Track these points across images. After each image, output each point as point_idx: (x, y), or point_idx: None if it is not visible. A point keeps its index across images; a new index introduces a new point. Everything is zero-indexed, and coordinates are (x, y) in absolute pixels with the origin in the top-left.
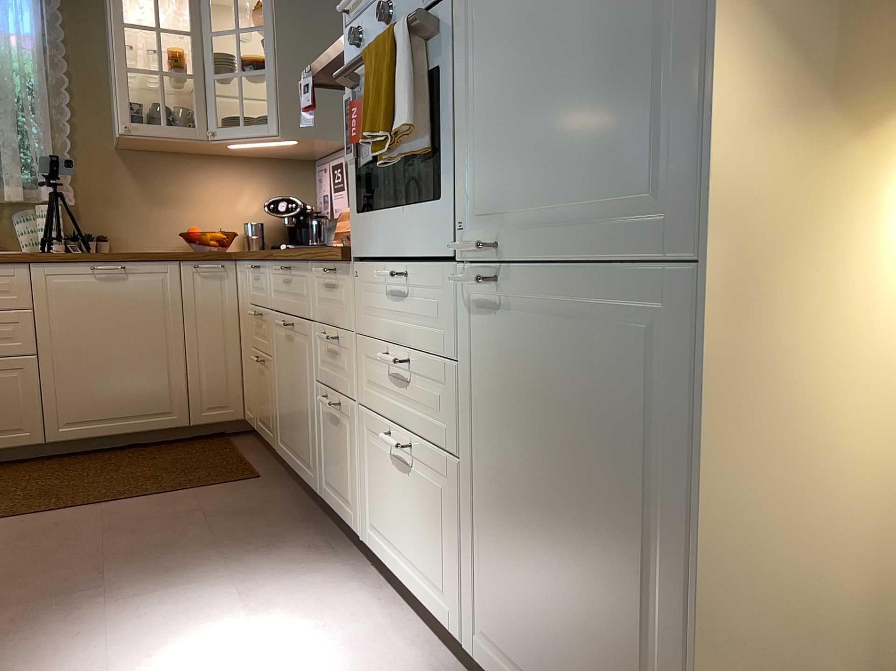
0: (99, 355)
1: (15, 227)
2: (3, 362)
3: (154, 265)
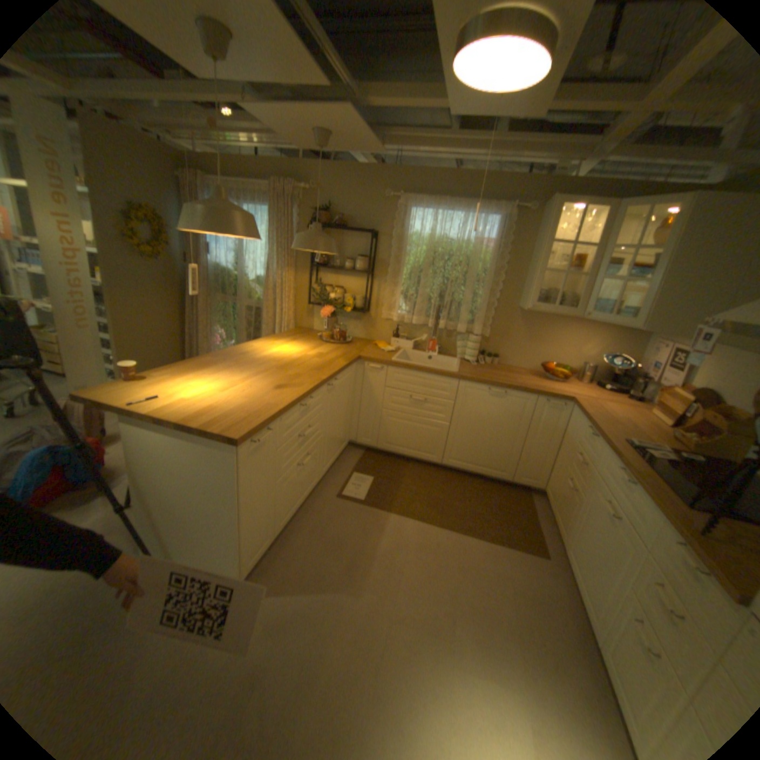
0: (478, 432)
1: (456, 342)
2: (434, 423)
3: (523, 394)
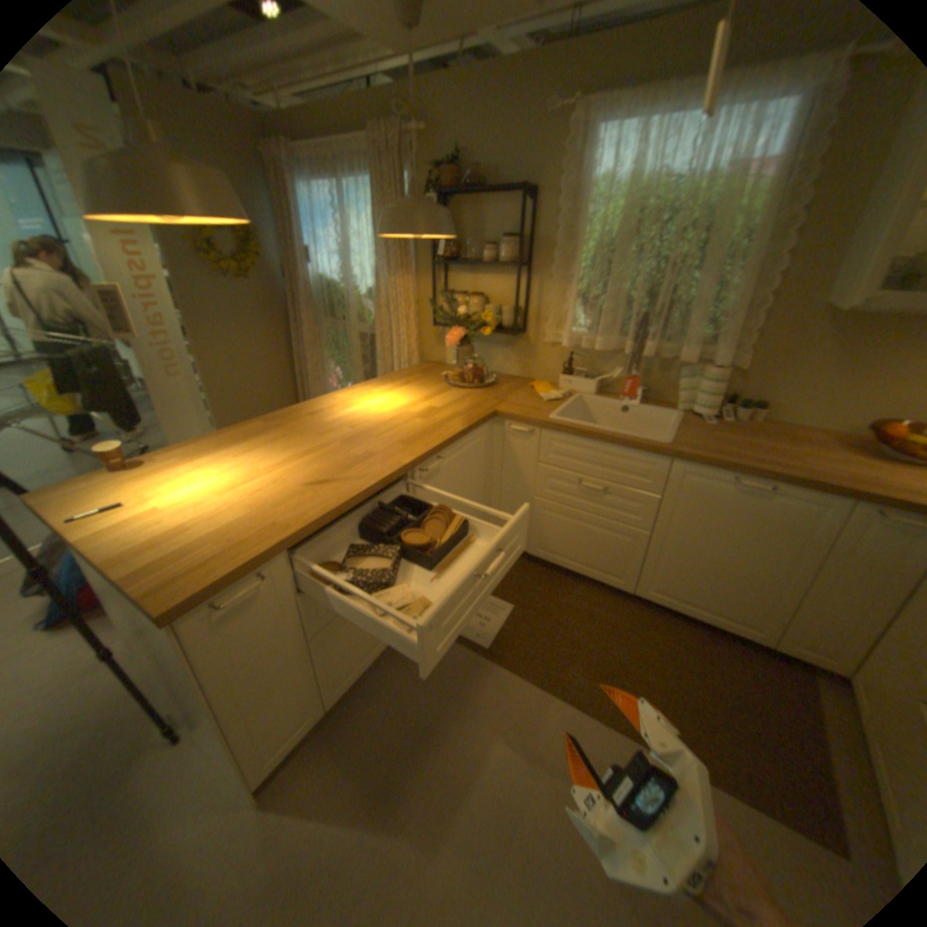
0: (707, 555)
1: (679, 378)
2: (623, 528)
3: (818, 496)
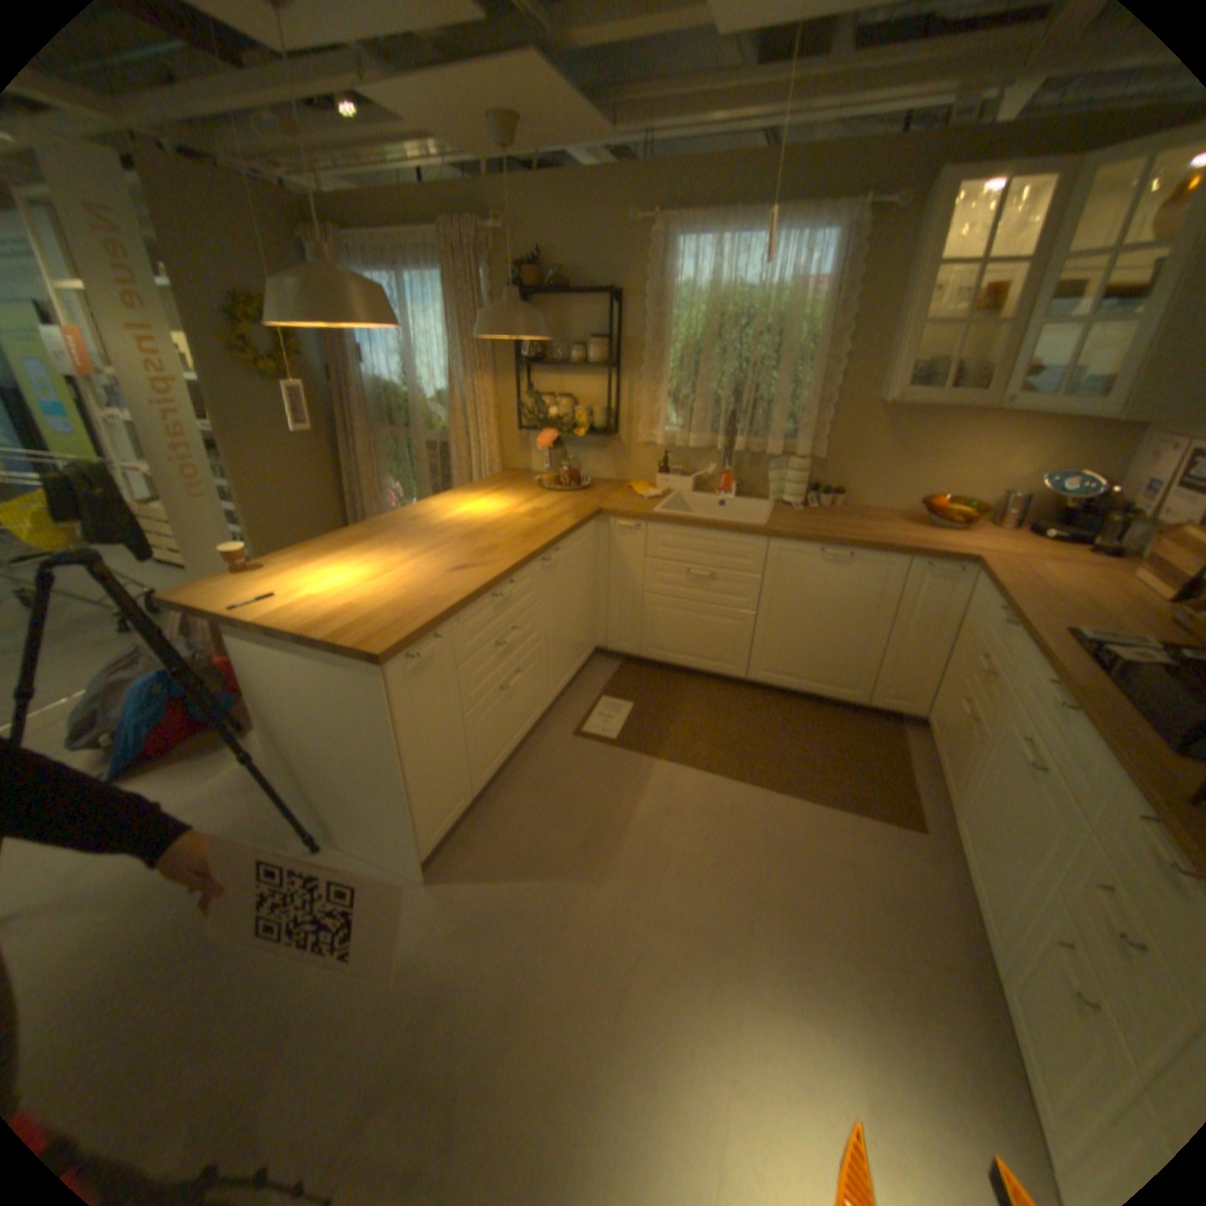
0: (805, 625)
1: (768, 472)
2: (730, 612)
3: (884, 557)
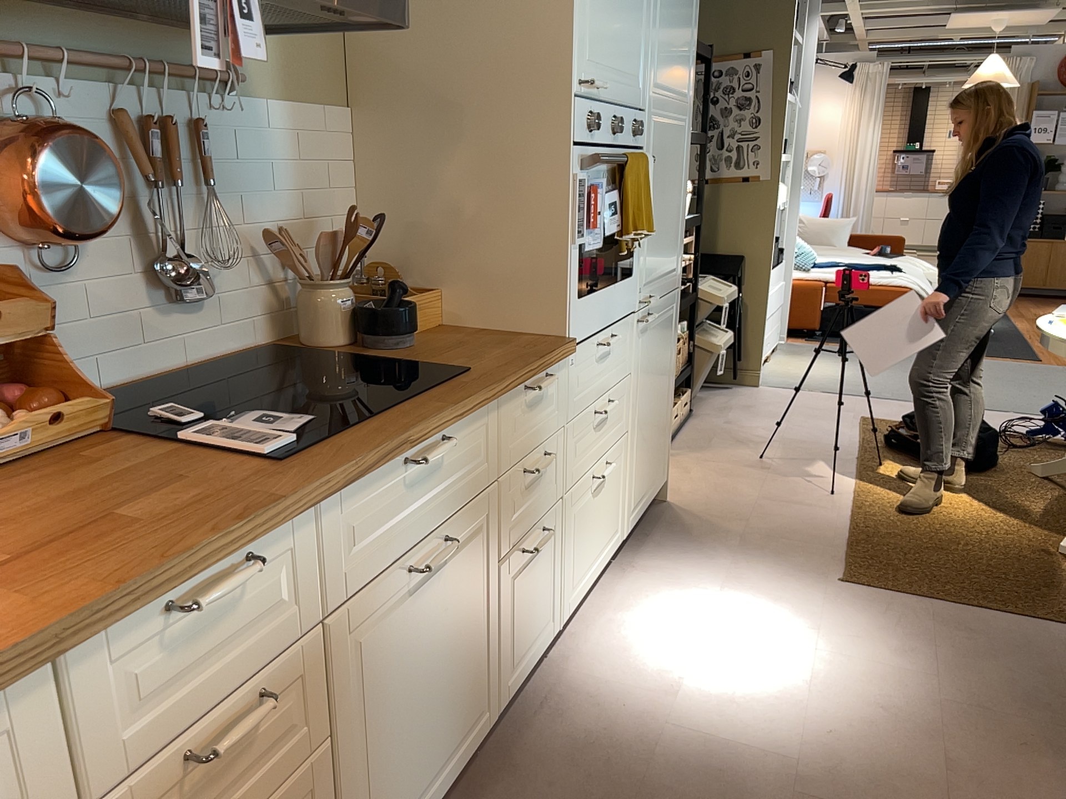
0: None
1: None
2: None
3: None
